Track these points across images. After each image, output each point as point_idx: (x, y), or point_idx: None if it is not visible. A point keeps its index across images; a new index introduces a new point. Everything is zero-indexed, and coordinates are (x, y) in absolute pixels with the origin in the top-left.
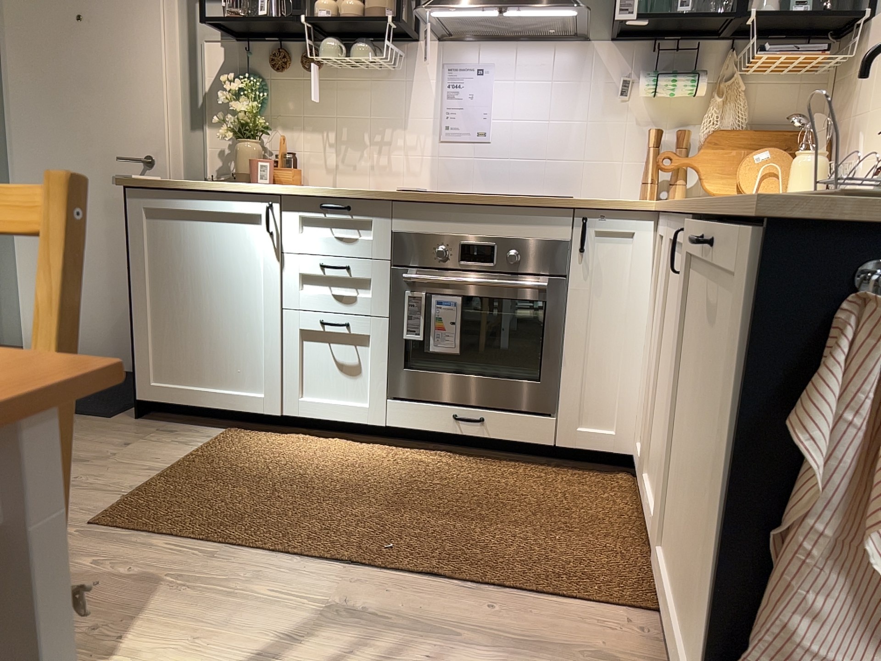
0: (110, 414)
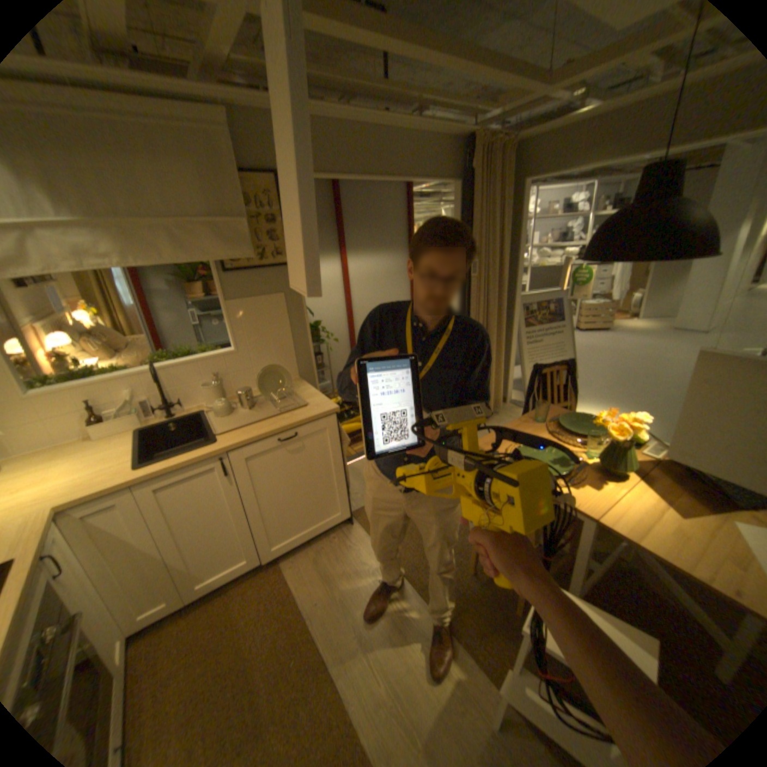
0: None
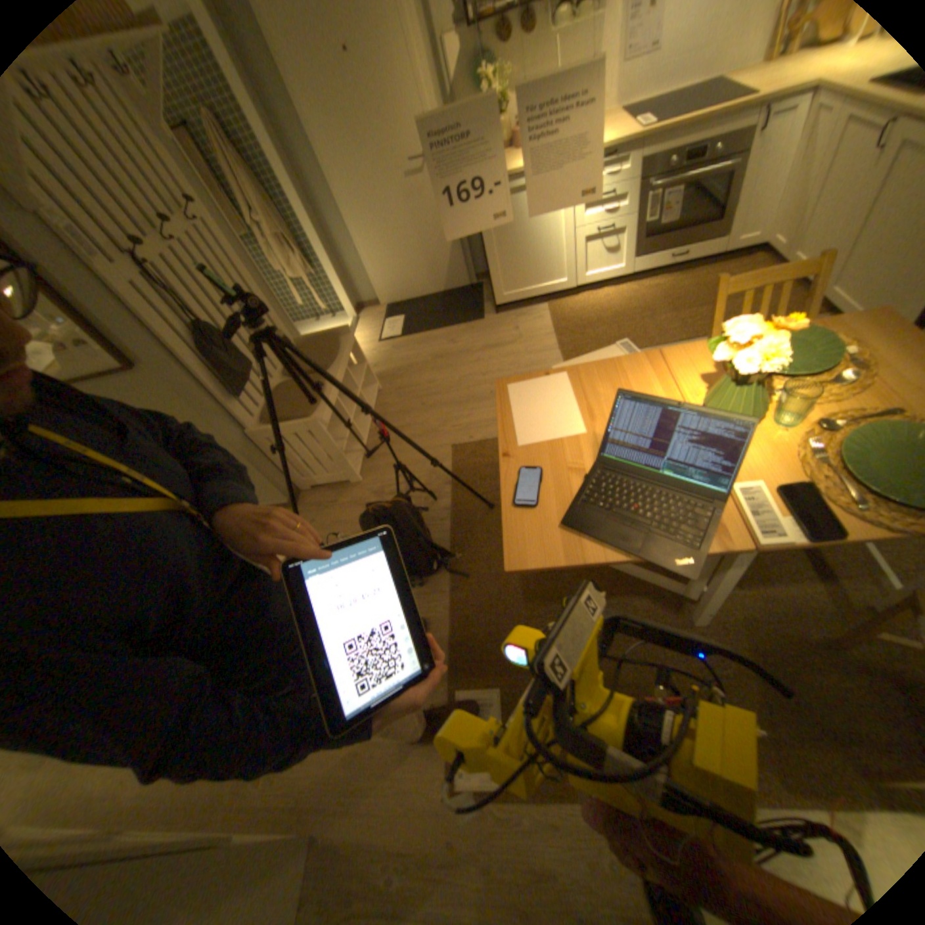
0: (482, 317)
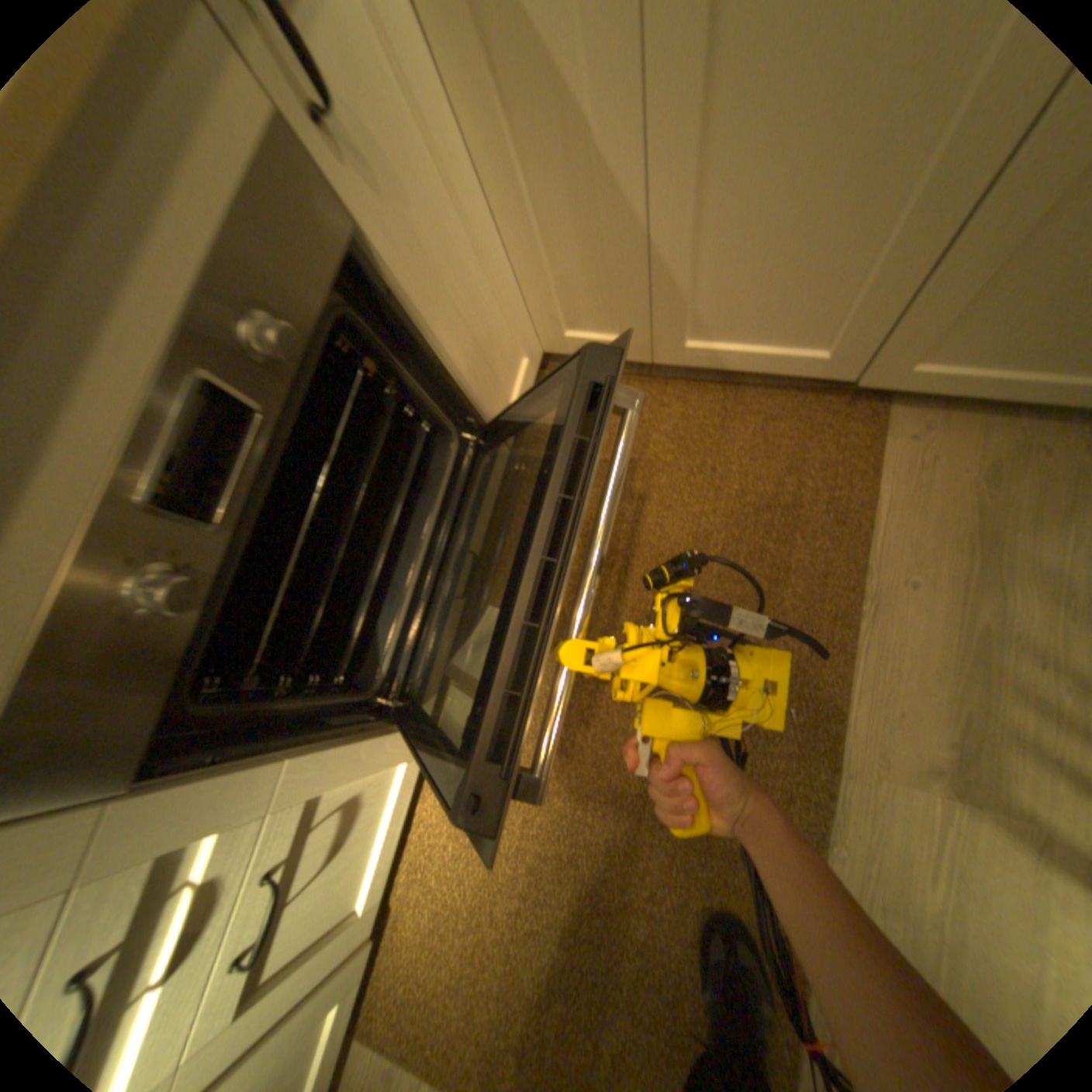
0: None
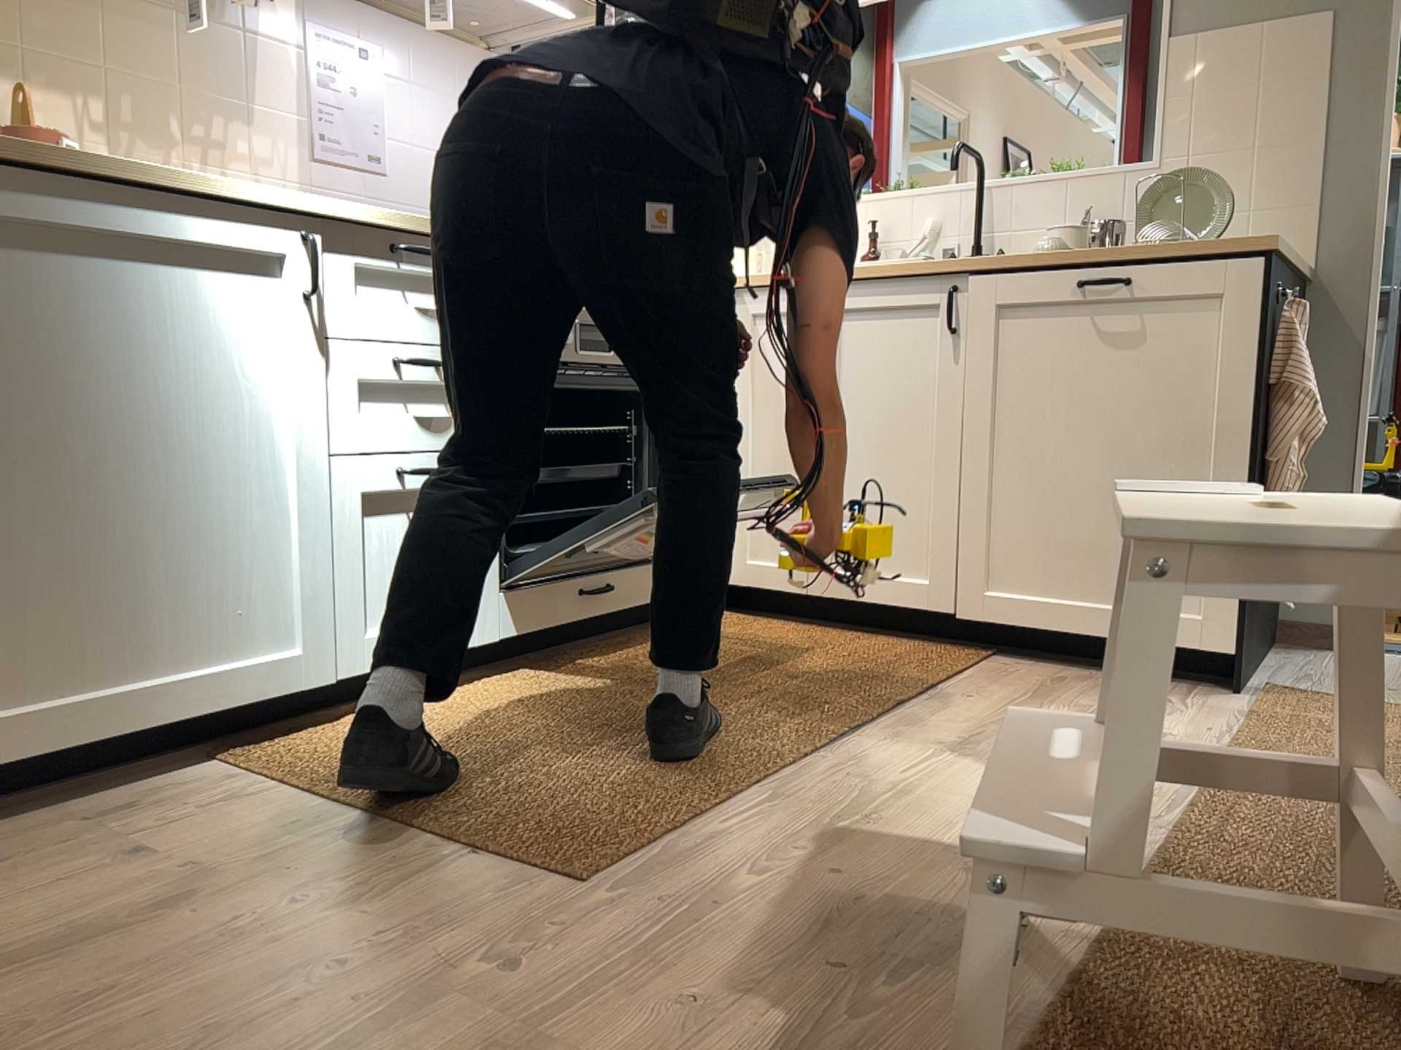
0: None
